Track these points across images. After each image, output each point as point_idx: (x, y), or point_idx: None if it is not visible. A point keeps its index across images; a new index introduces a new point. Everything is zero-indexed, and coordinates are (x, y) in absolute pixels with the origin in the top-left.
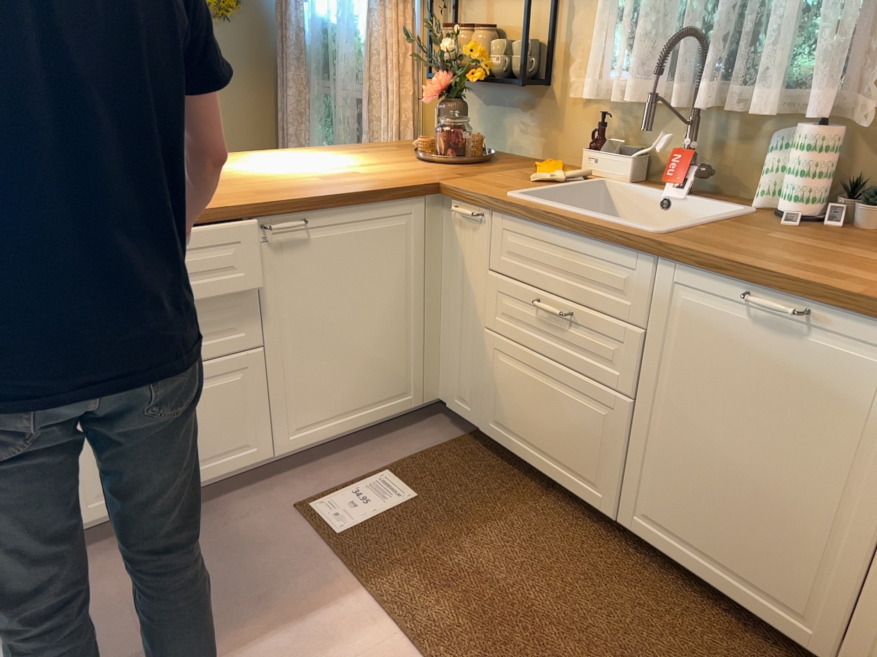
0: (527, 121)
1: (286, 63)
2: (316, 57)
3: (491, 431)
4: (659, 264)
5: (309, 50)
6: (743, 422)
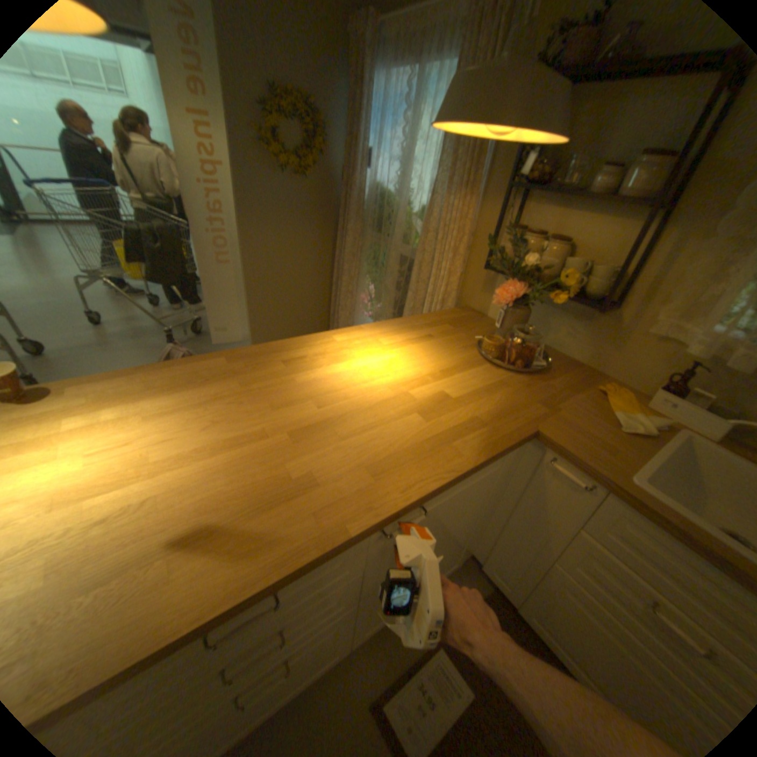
0: (580, 328)
1: (345, 213)
2: (371, 214)
3: (533, 624)
4: None
5: (365, 206)
6: None
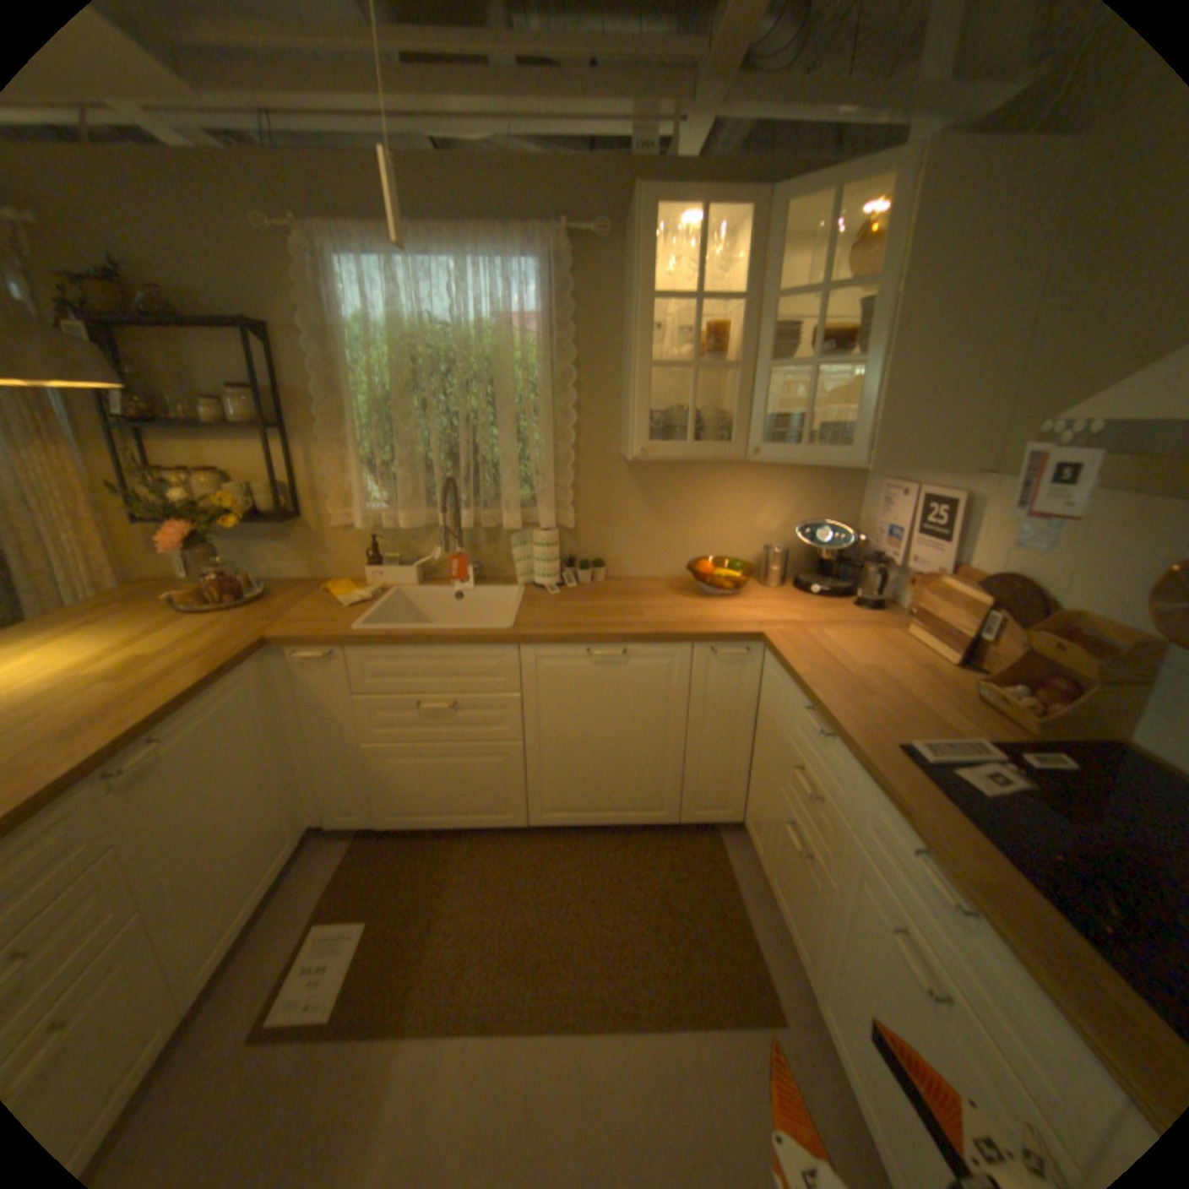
0: (282, 547)
1: None
2: None
3: (389, 824)
4: (520, 648)
5: None
6: (601, 722)
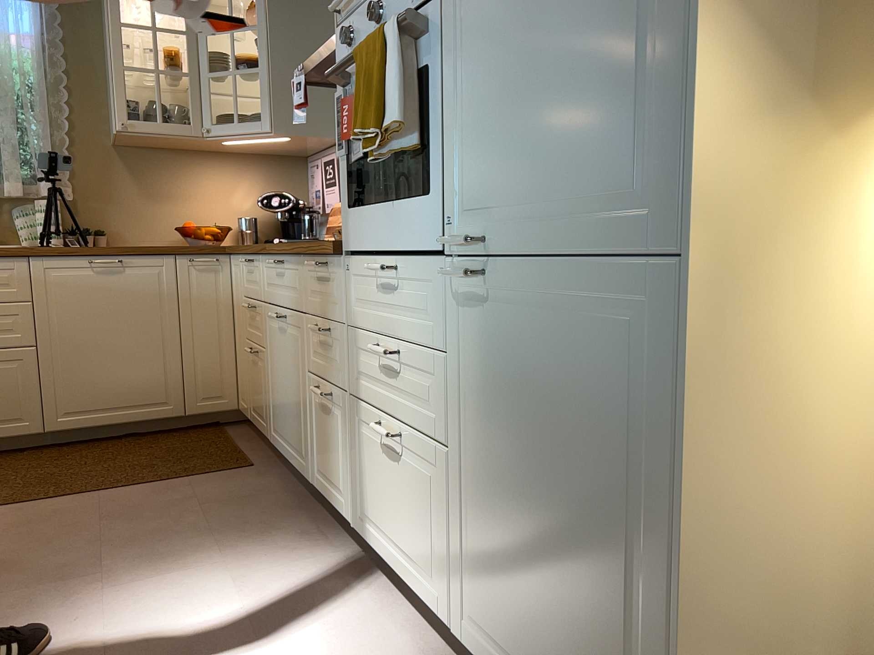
0: None
1: None
2: None
3: None
4: (30, 262)
5: None
6: (106, 324)
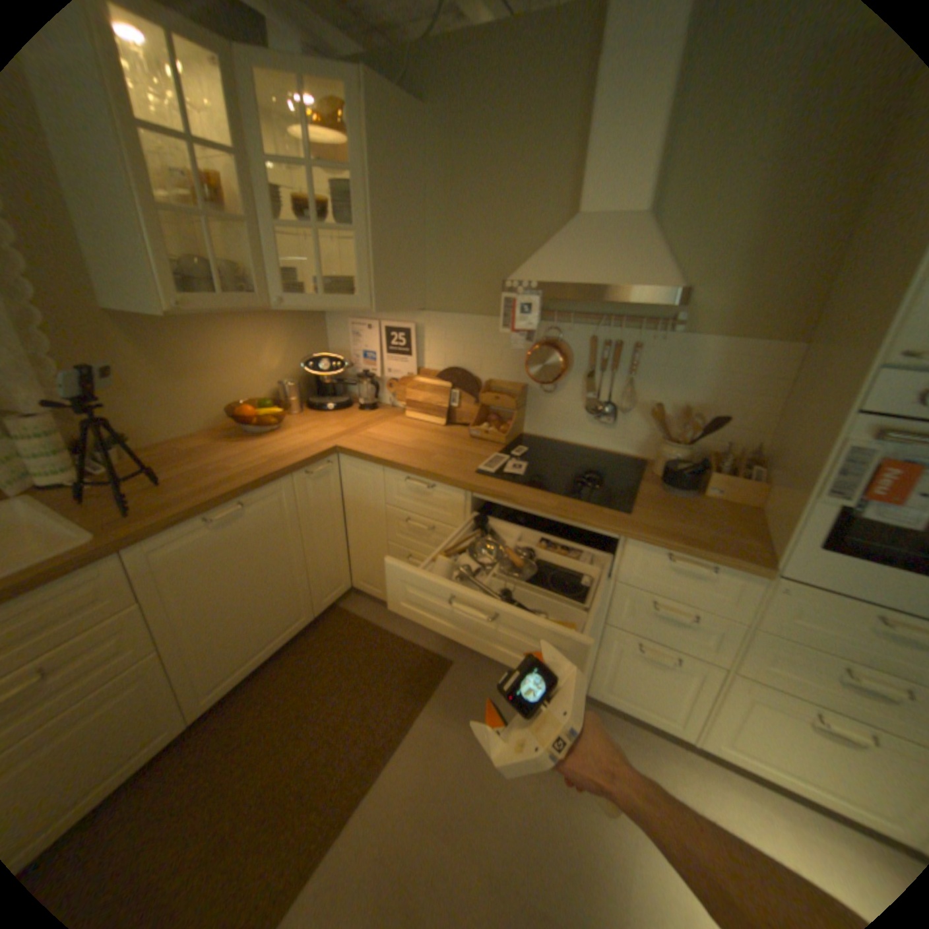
0: None
1: None
2: None
3: None
4: (122, 556)
5: None
6: (236, 580)
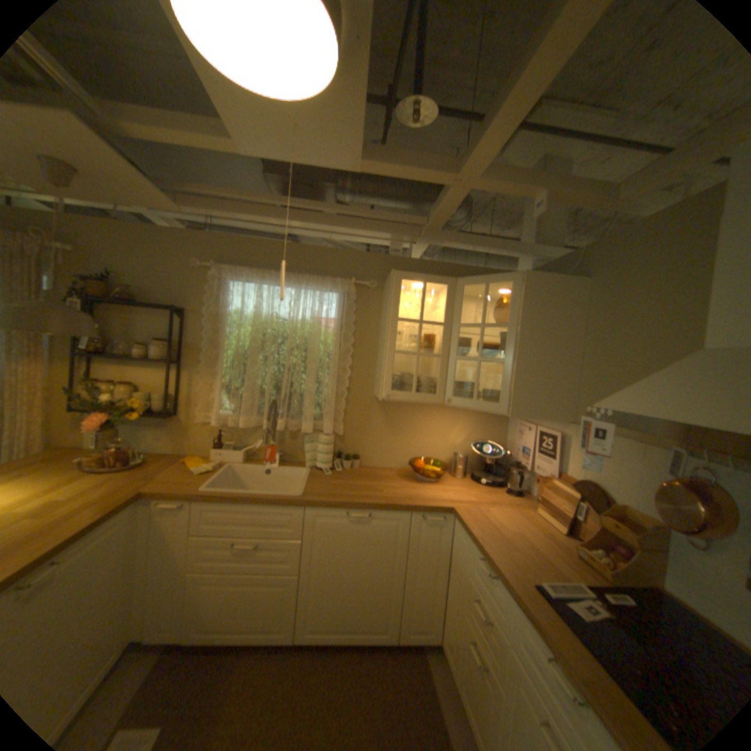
0: (159, 433)
1: None
2: None
3: (191, 641)
4: (305, 510)
5: None
6: (351, 565)
